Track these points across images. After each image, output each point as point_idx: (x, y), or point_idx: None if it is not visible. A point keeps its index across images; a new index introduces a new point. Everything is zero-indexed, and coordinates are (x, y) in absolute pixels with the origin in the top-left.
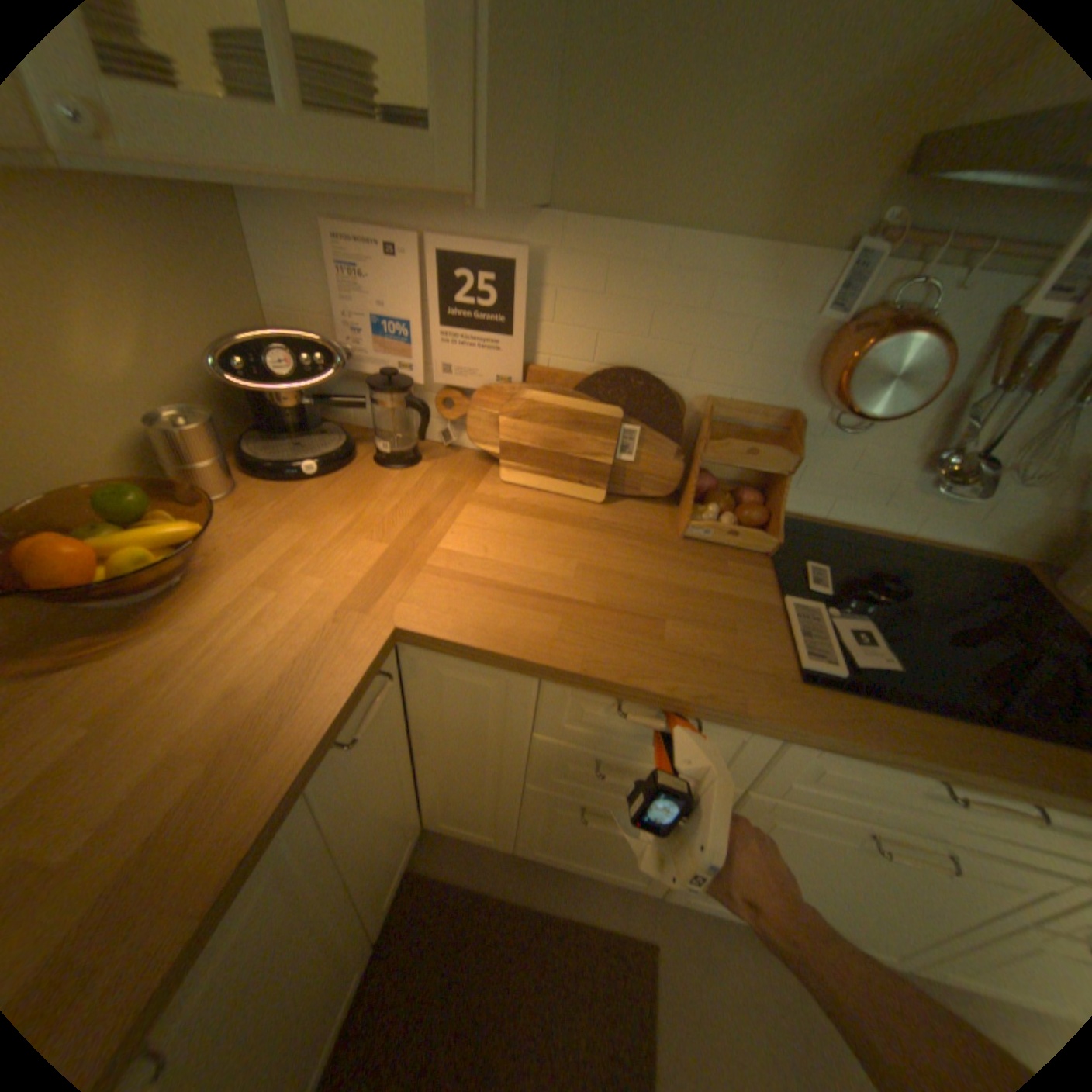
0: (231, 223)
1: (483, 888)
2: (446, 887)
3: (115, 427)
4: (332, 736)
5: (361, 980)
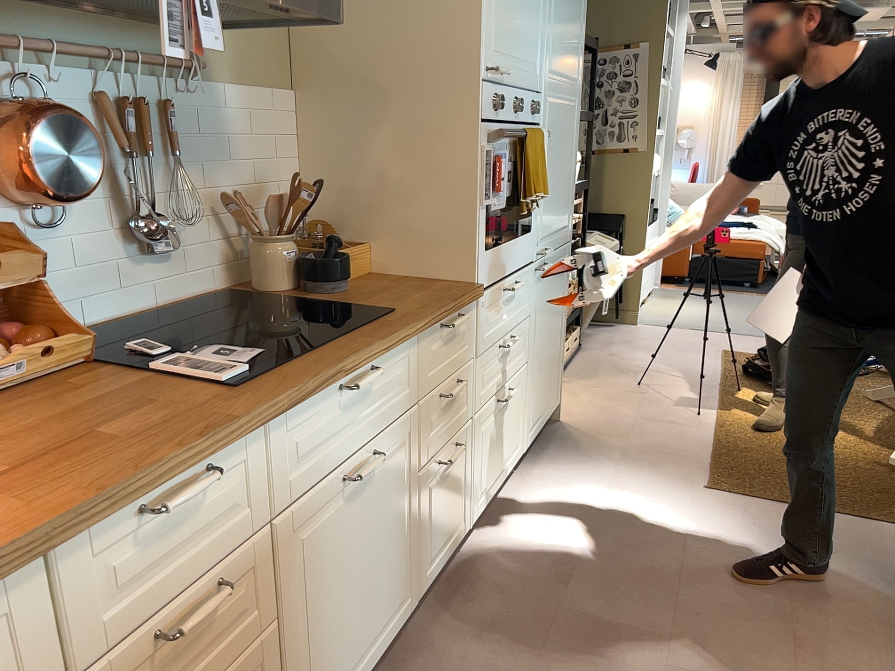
0: None
1: None
2: None
3: None
4: None
5: None
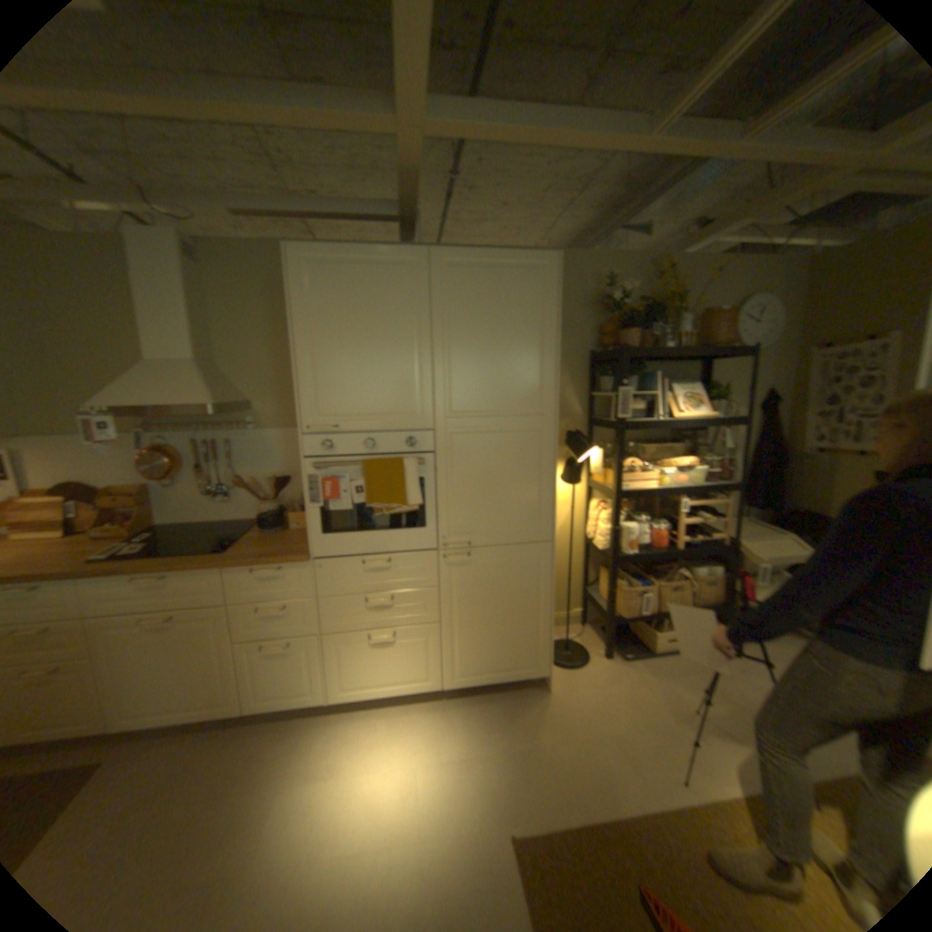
0: None
1: None
2: None
3: None
4: None
5: None
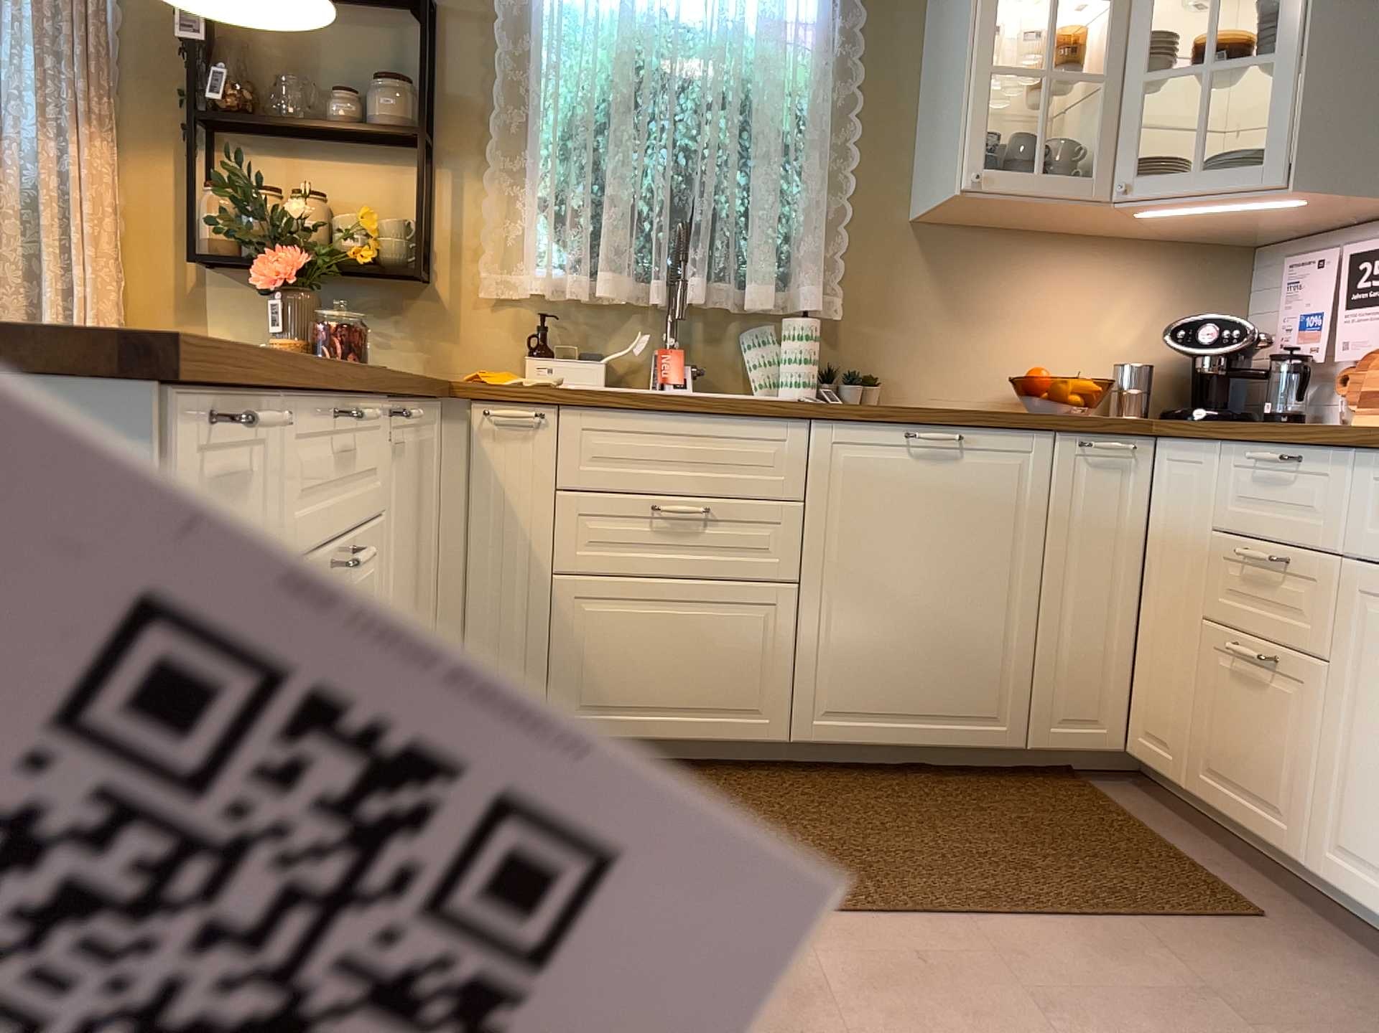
0: (1242, 279)
1: (1140, 818)
2: (1109, 801)
3: (1103, 371)
4: (1081, 421)
5: (1004, 748)
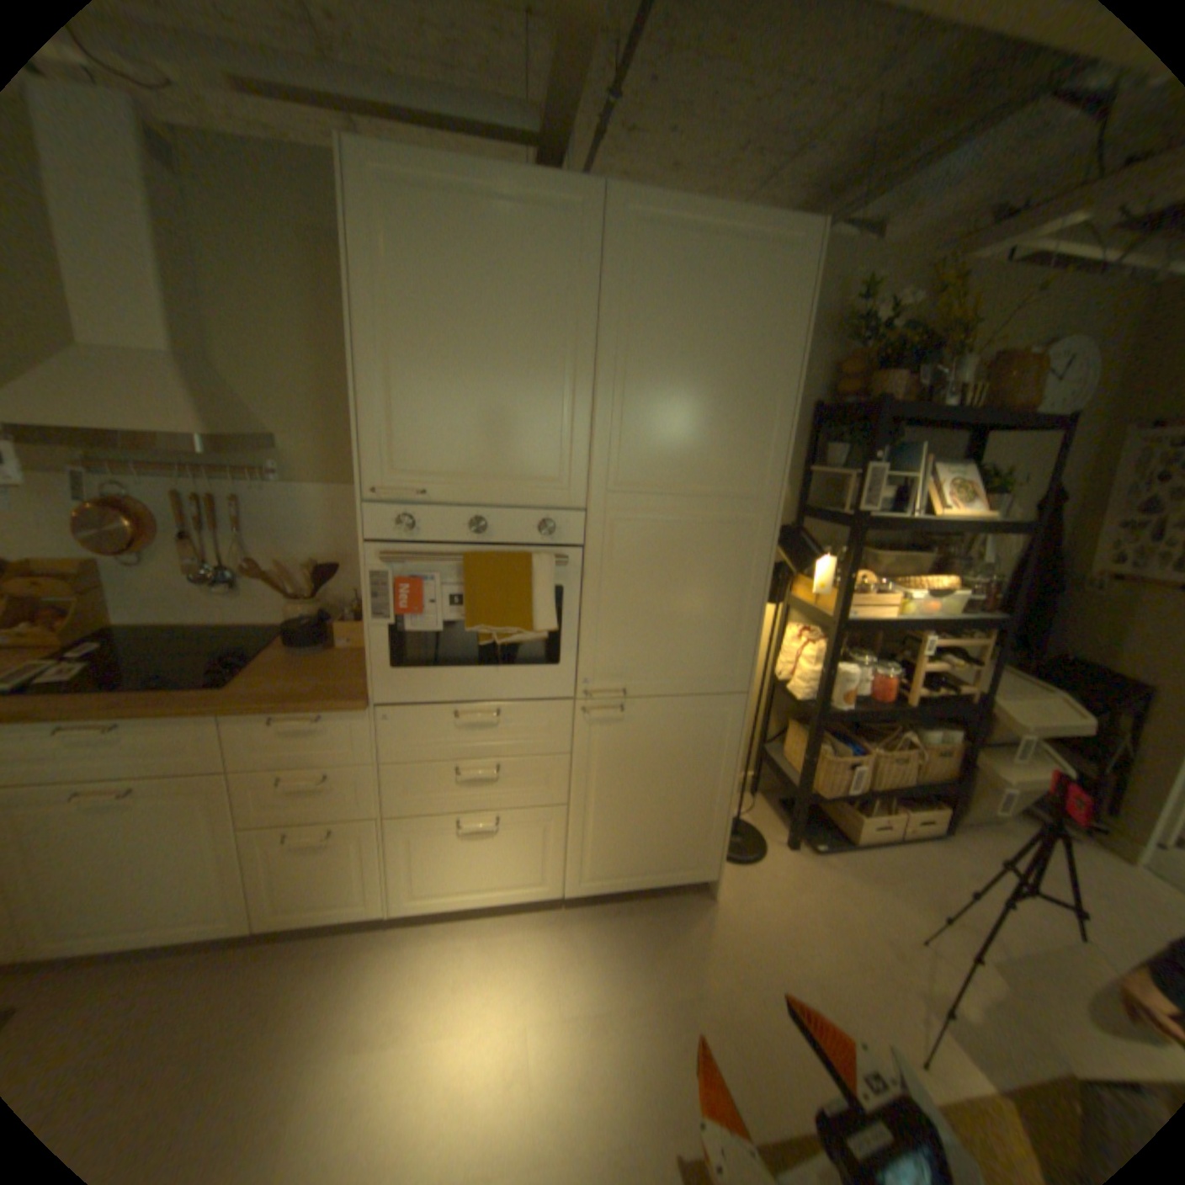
0: None
1: None
2: None
3: None
4: None
5: None
